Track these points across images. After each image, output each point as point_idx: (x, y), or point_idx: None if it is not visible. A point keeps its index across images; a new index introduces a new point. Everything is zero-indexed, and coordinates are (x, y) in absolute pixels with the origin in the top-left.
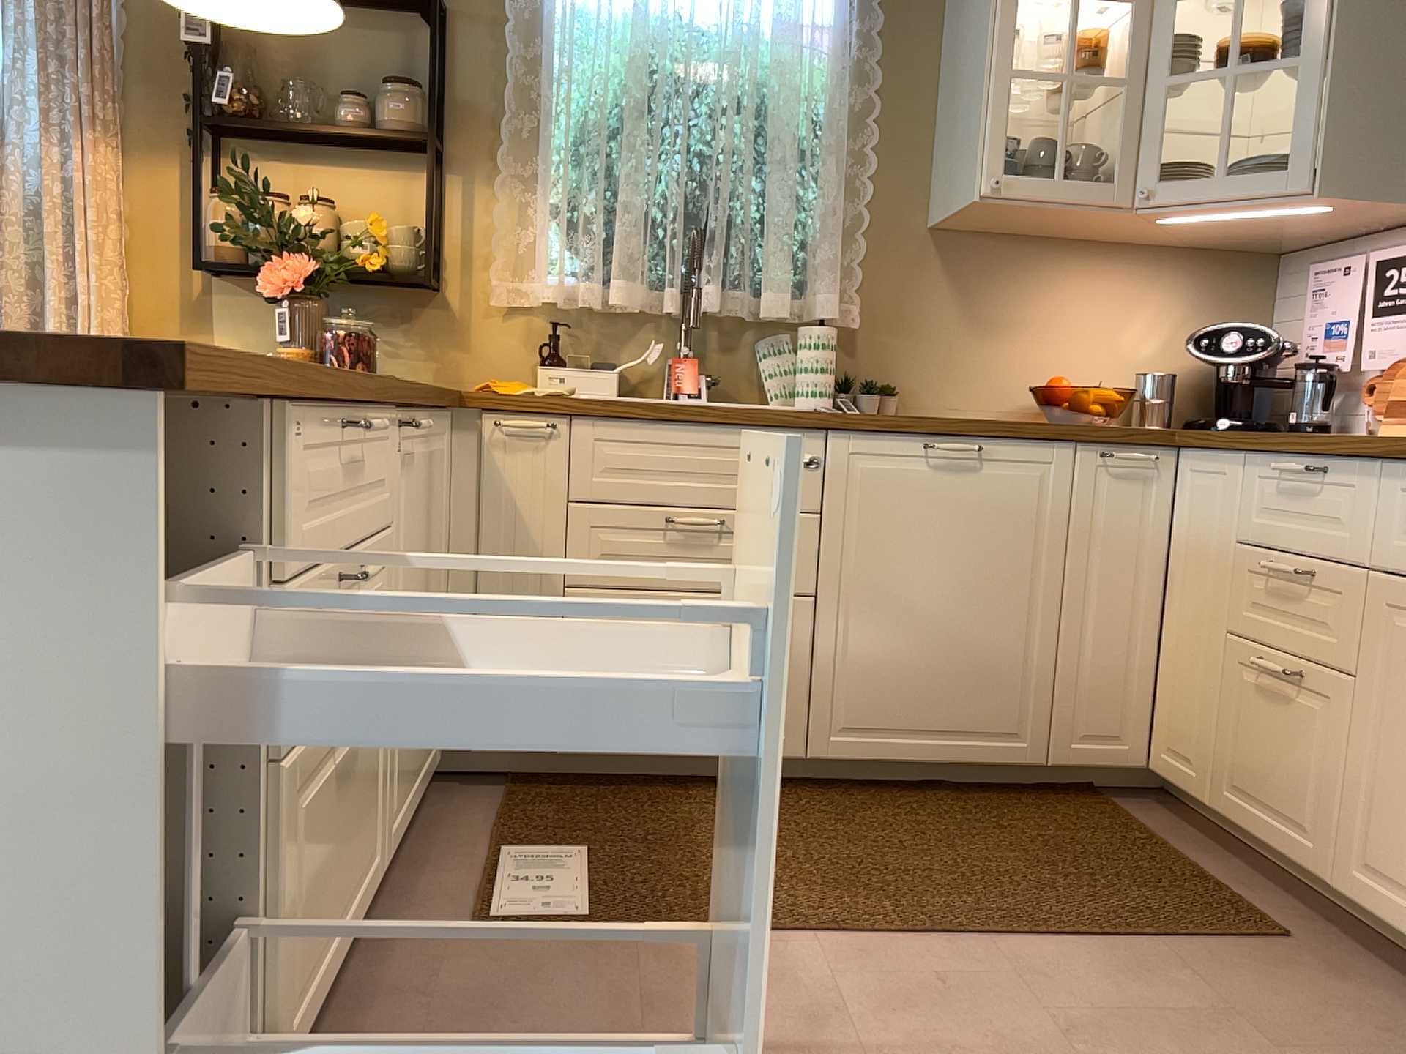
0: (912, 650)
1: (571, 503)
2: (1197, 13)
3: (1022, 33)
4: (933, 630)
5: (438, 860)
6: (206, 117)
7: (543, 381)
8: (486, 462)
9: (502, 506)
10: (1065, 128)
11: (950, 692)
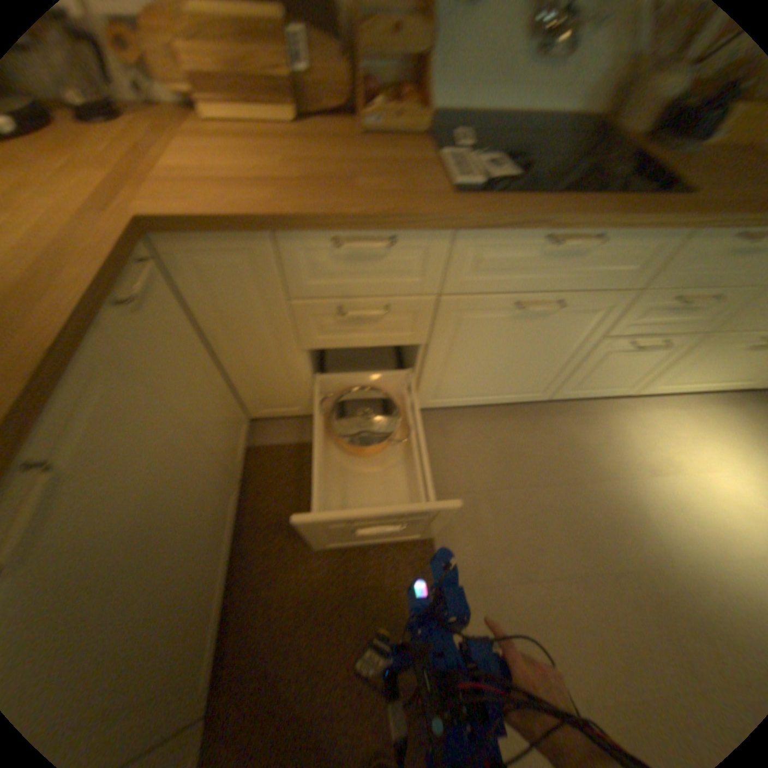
0: (179, 598)
1: None
2: None
3: None
4: (175, 570)
5: None
6: None
7: None
8: None
9: None
10: None
11: (206, 555)
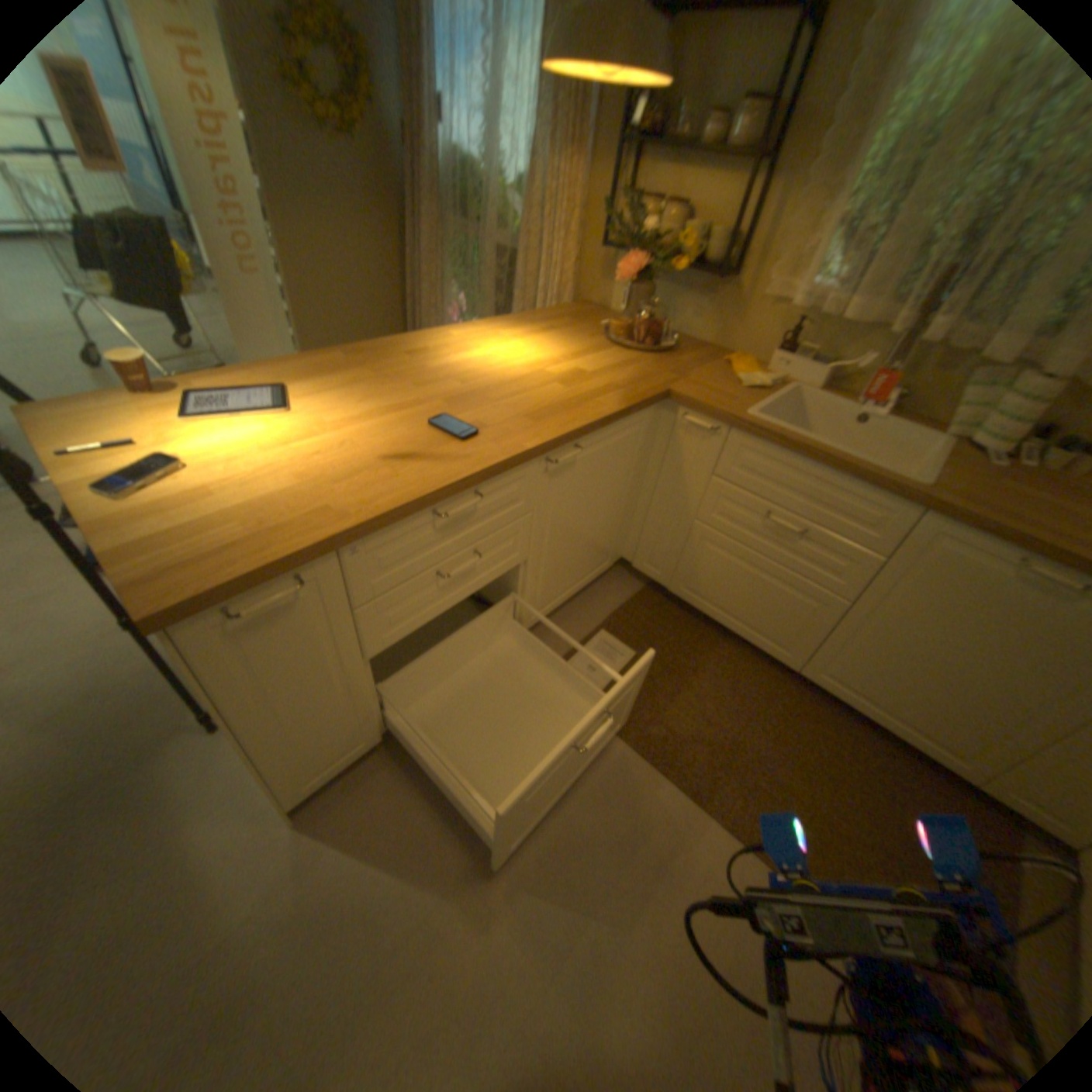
0: (910, 672)
1: (717, 476)
2: None
3: None
4: (937, 673)
5: (575, 621)
6: (635, 126)
7: (775, 362)
8: (676, 436)
9: (677, 464)
10: None
11: (925, 709)
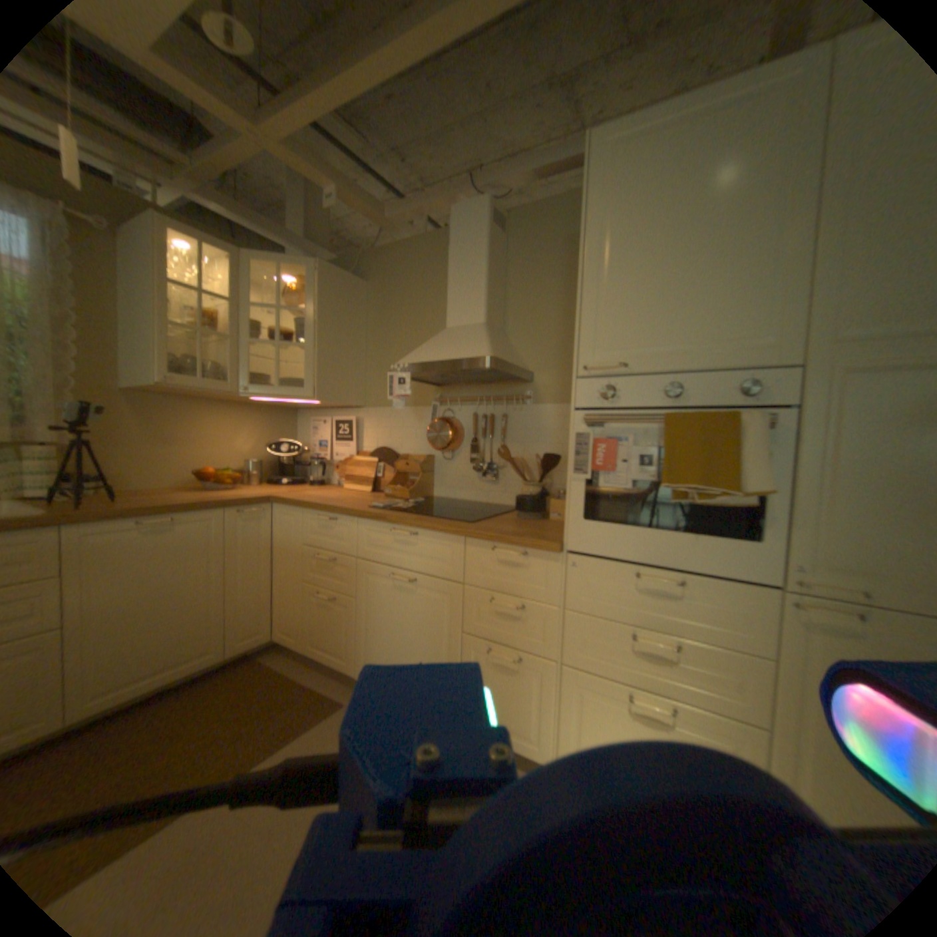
0: (137, 637)
1: None
2: (254, 307)
3: (167, 297)
4: (150, 622)
5: None
6: None
7: None
8: None
9: None
10: (196, 348)
11: (164, 650)
